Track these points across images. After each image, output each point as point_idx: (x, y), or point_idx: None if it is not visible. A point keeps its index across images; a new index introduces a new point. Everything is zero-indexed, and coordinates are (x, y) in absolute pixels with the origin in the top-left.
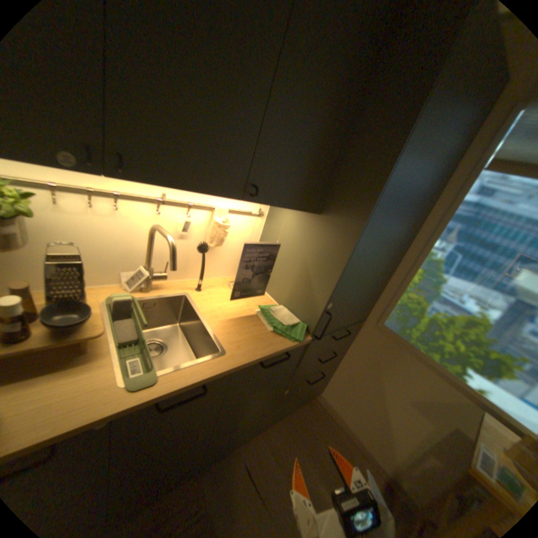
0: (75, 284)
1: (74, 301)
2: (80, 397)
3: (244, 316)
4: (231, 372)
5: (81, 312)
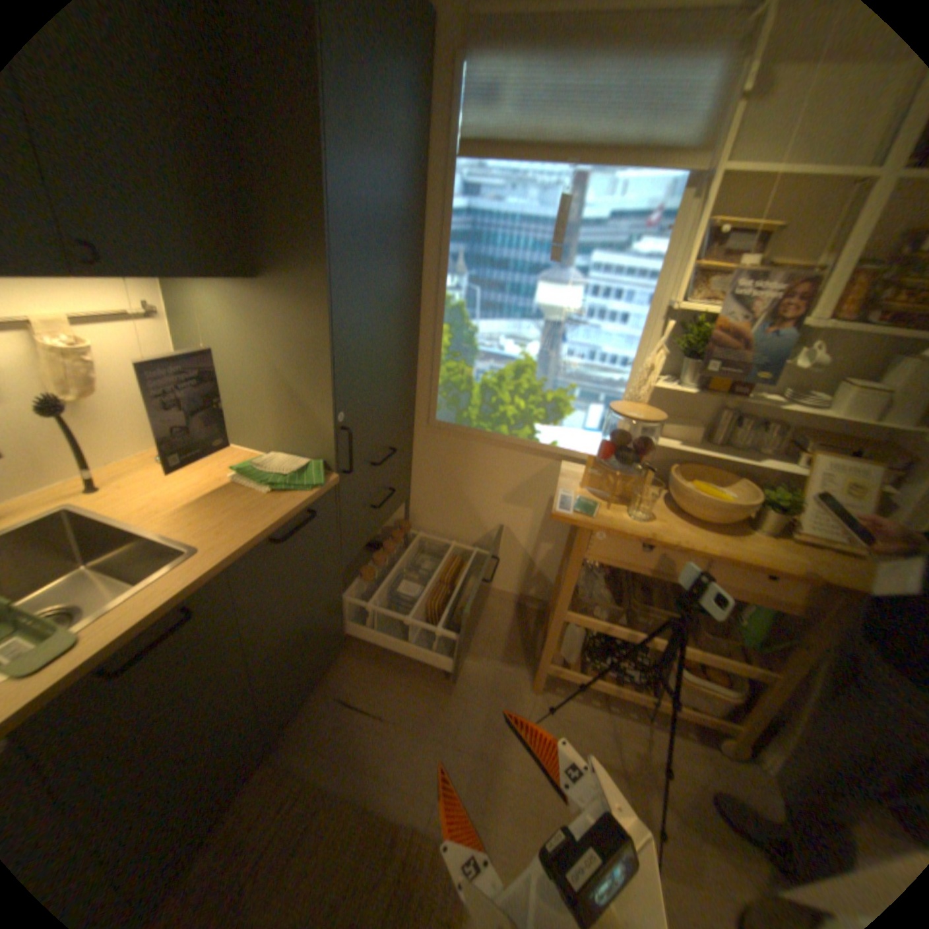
0: None
1: None
2: None
3: (210, 493)
4: (222, 567)
5: None
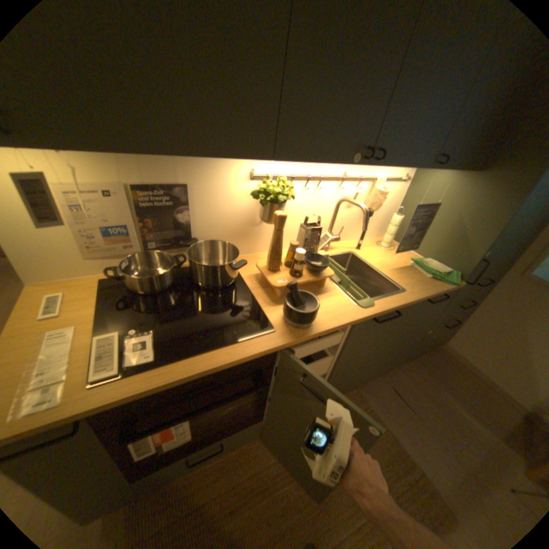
0: (313, 242)
1: (314, 253)
2: (339, 308)
3: (402, 267)
4: (415, 302)
5: (322, 259)
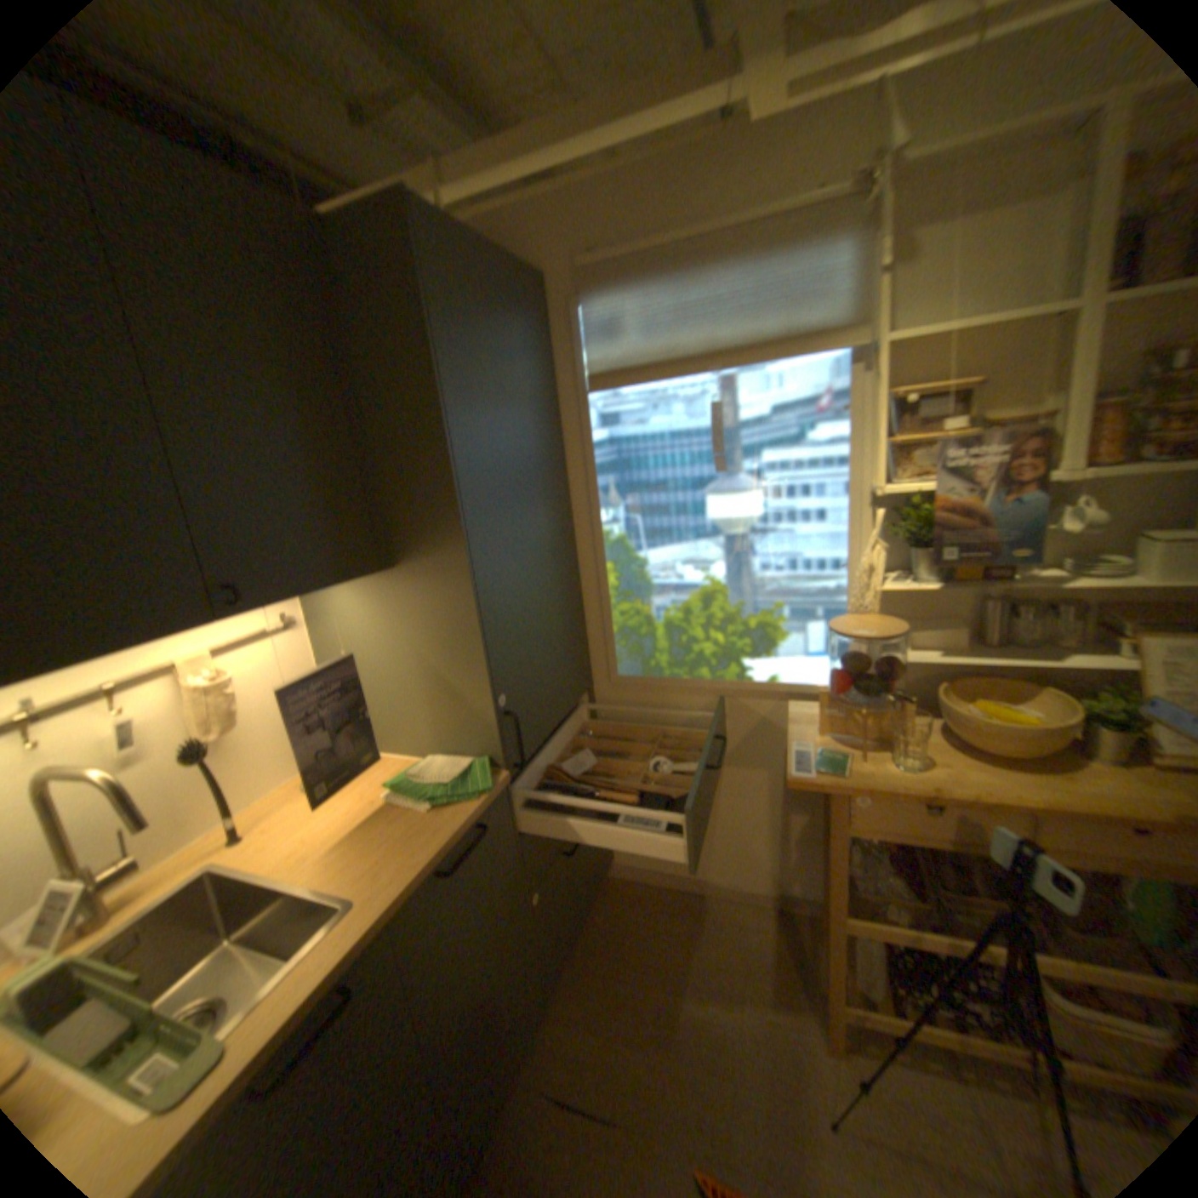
0: None
1: None
2: None
3: (361, 822)
4: (381, 924)
5: None
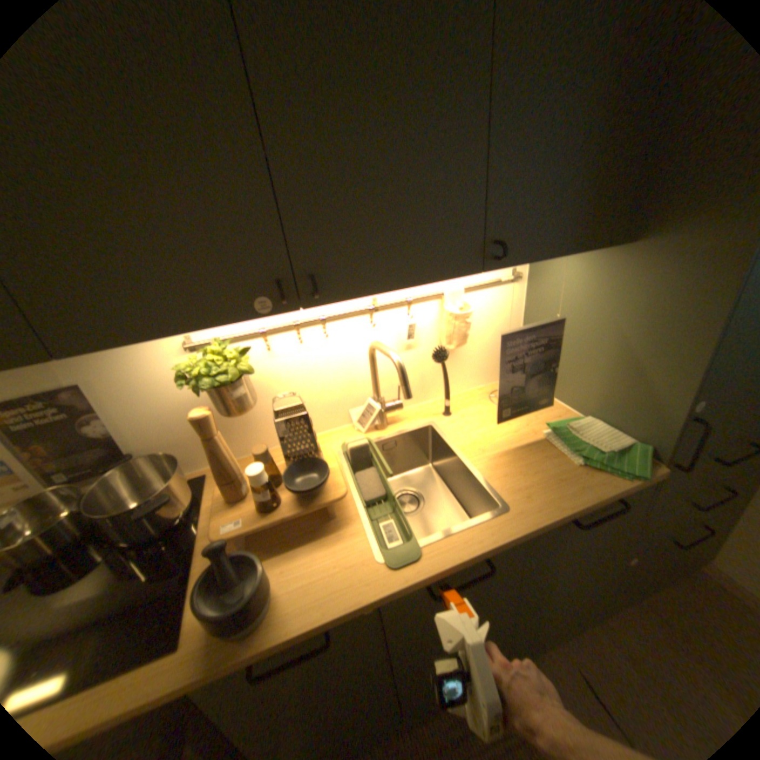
0: (308, 438)
1: (311, 458)
2: (340, 575)
3: (526, 445)
4: (528, 539)
5: (320, 470)
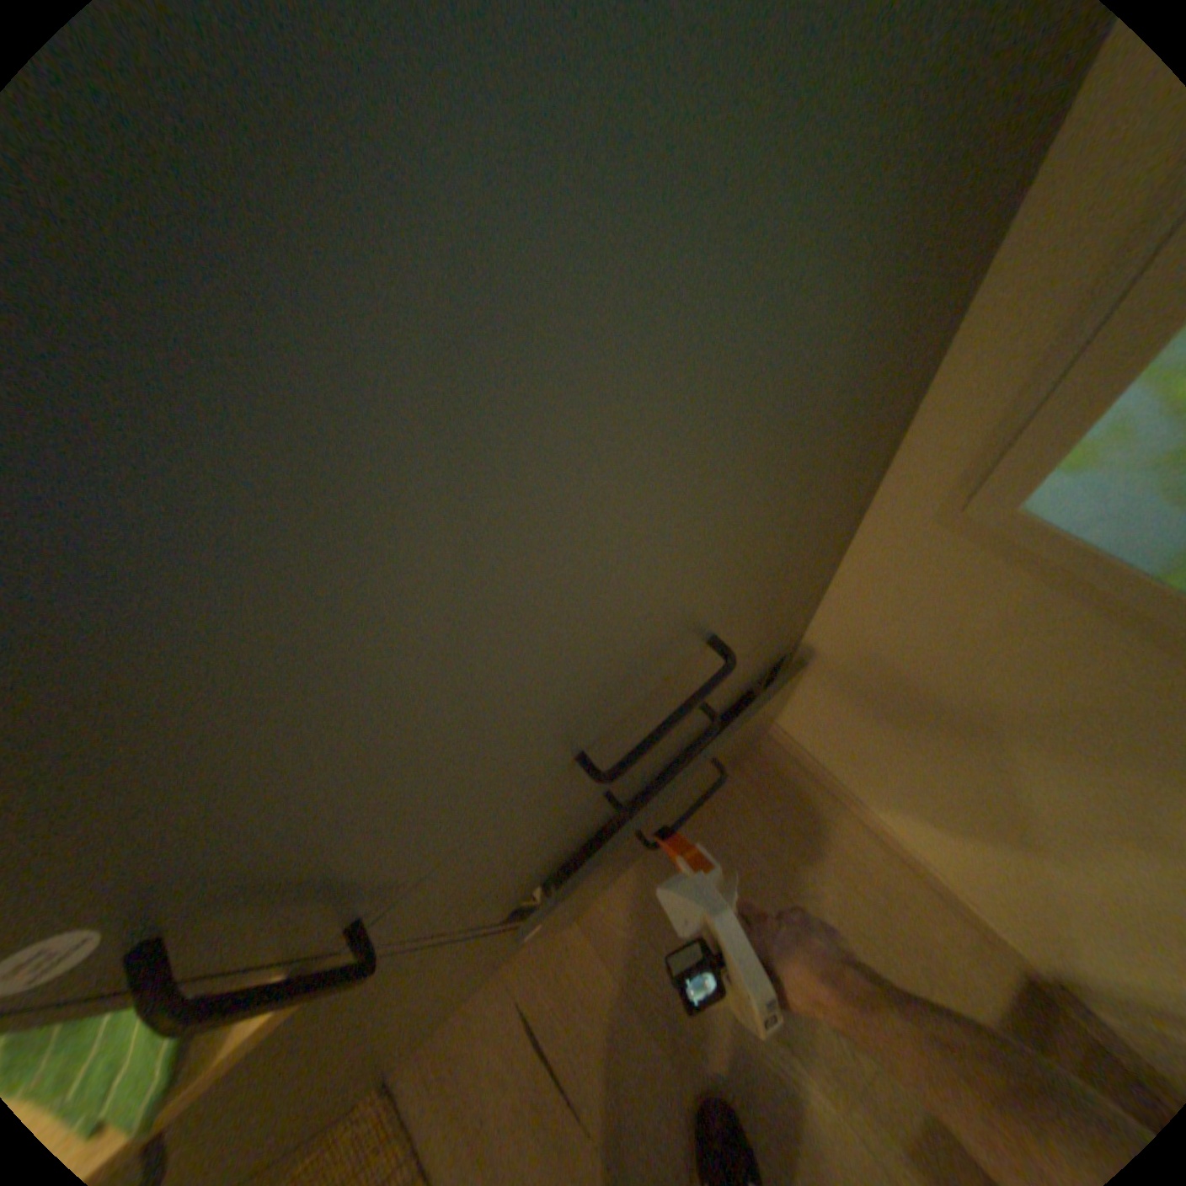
0: None
1: None
2: None
3: None
4: None
5: None
